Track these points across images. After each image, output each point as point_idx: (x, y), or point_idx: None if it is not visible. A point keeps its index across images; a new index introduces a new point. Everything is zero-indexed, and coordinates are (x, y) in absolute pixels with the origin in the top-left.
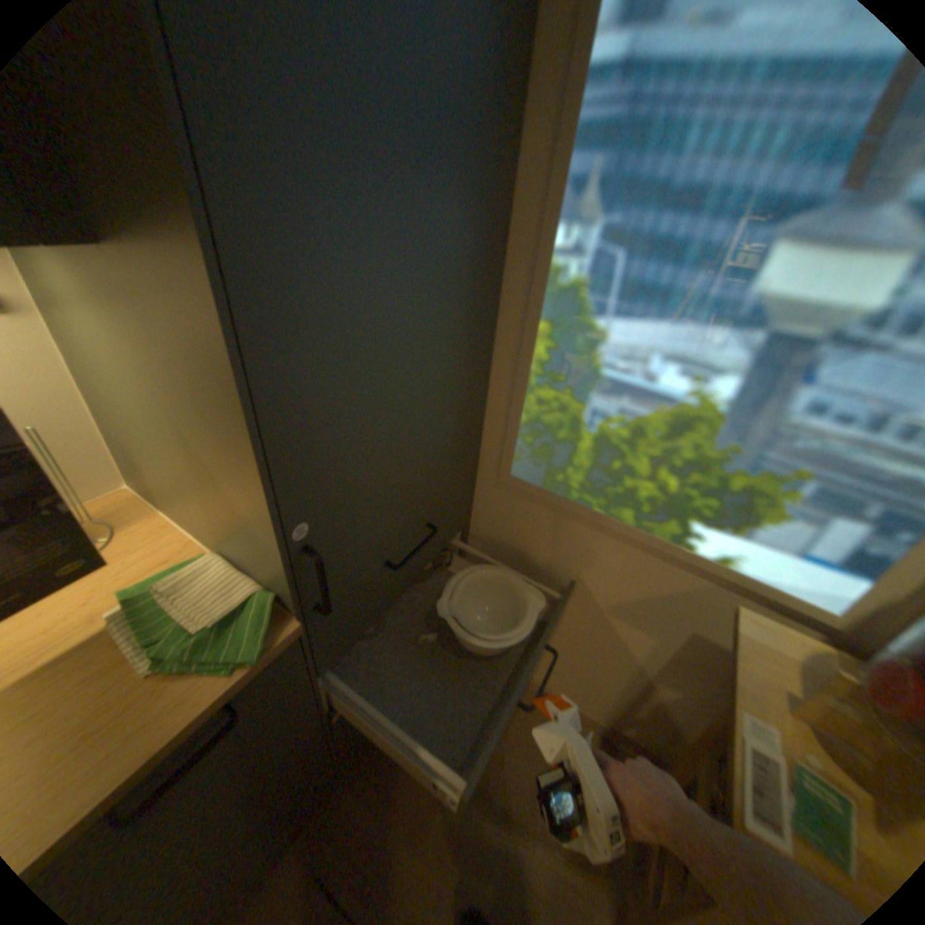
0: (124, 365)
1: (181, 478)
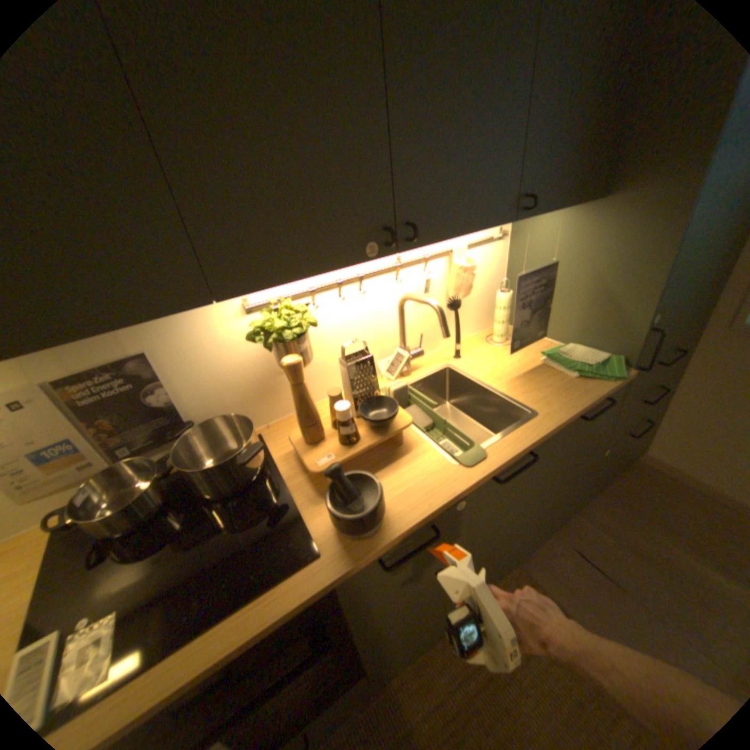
0: (568, 251)
1: (570, 304)
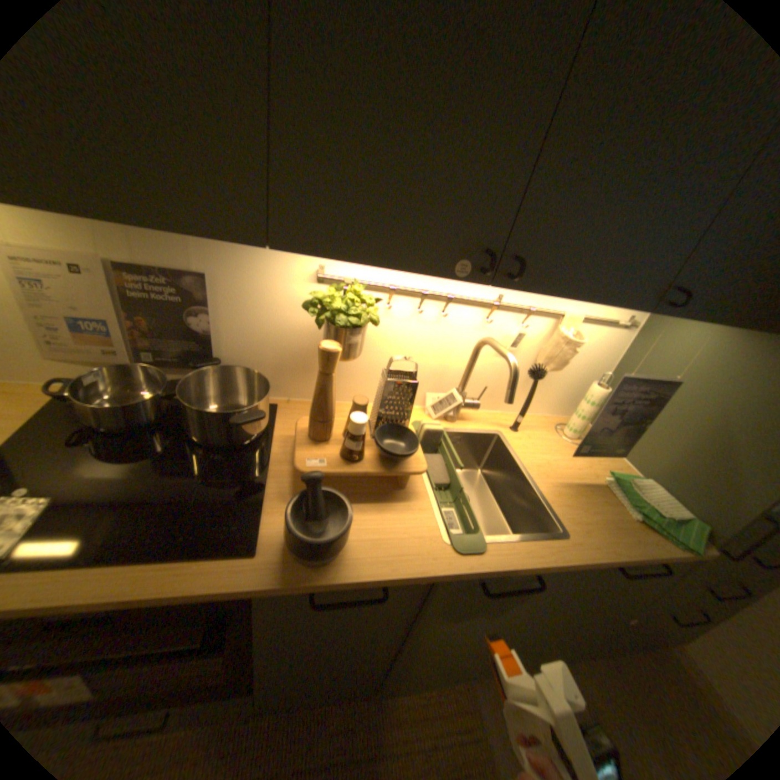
0: (703, 376)
1: (675, 436)
